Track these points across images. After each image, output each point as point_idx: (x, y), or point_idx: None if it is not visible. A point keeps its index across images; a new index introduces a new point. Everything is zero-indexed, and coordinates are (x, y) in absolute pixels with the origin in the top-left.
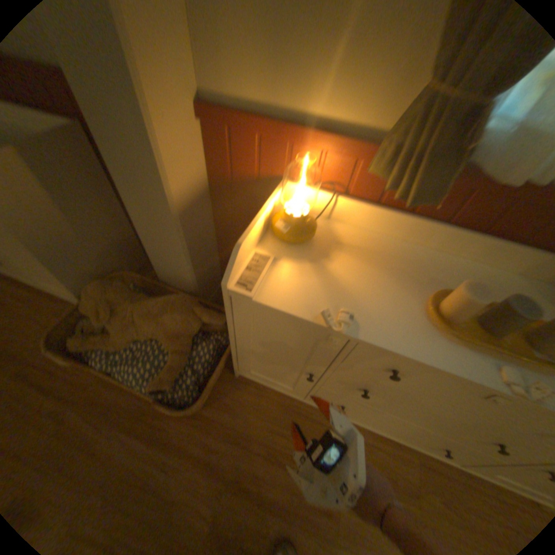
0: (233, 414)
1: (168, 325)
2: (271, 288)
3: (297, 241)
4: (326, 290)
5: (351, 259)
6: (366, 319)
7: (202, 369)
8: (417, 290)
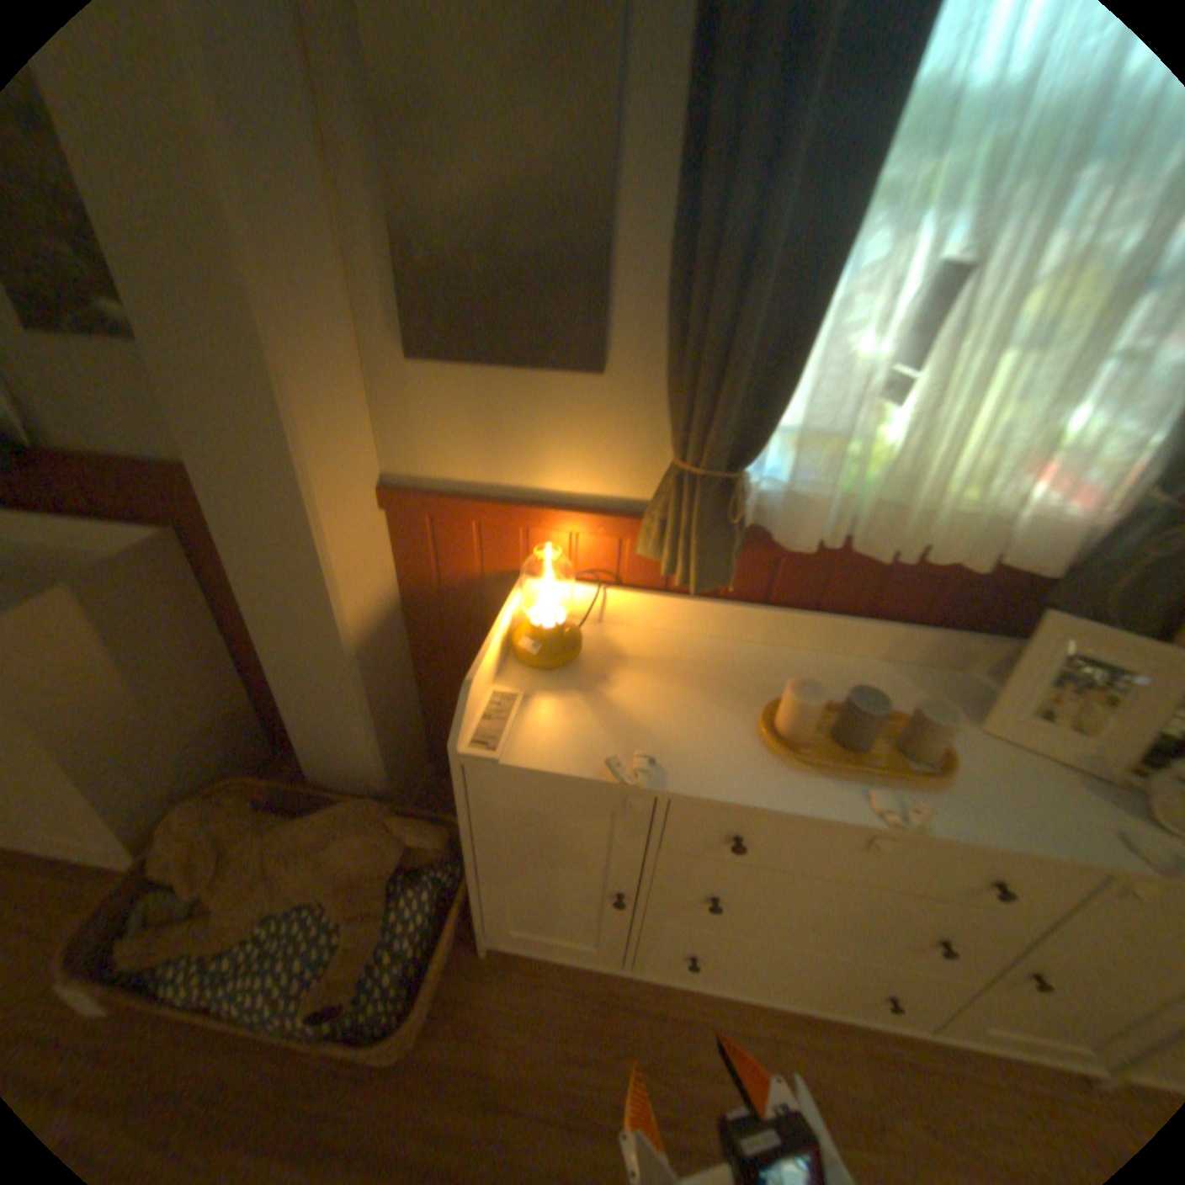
0: (485, 1043)
1: (339, 864)
2: (525, 742)
3: (554, 664)
4: (610, 730)
5: (640, 677)
6: (673, 763)
7: (411, 948)
8: (743, 707)
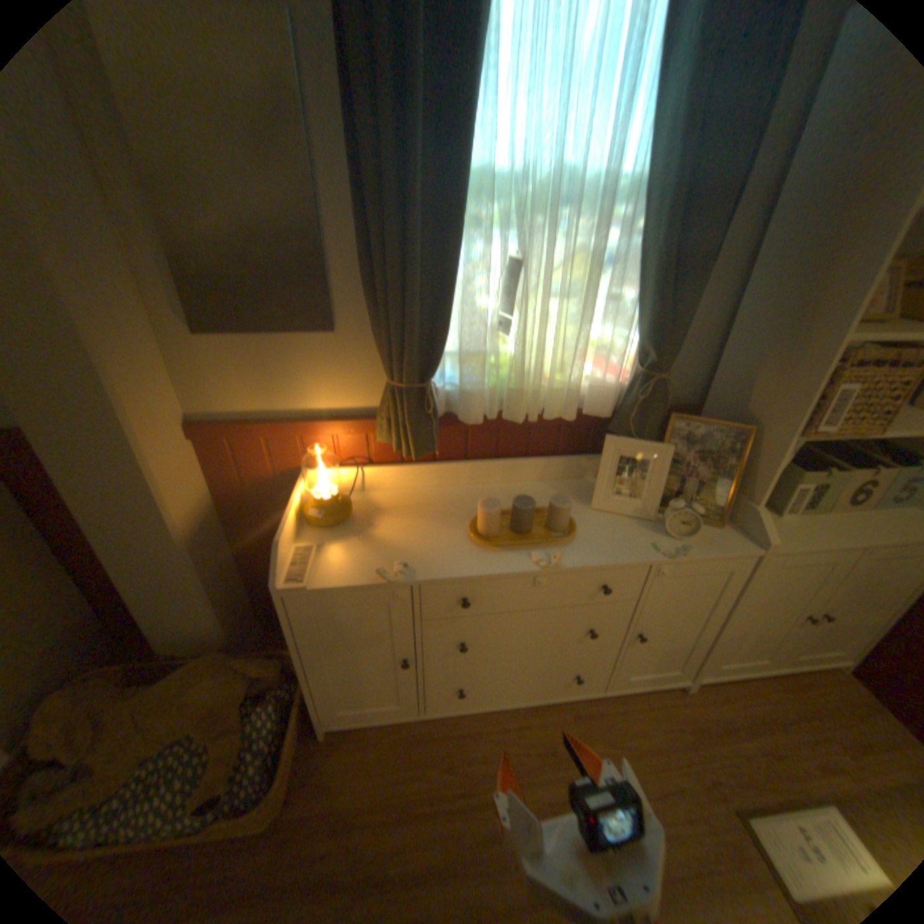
0: (332, 793)
1: (198, 702)
2: (321, 573)
3: (334, 522)
4: (377, 554)
5: (393, 519)
6: (418, 563)
7: (266, 746)
8: (458, 524)
